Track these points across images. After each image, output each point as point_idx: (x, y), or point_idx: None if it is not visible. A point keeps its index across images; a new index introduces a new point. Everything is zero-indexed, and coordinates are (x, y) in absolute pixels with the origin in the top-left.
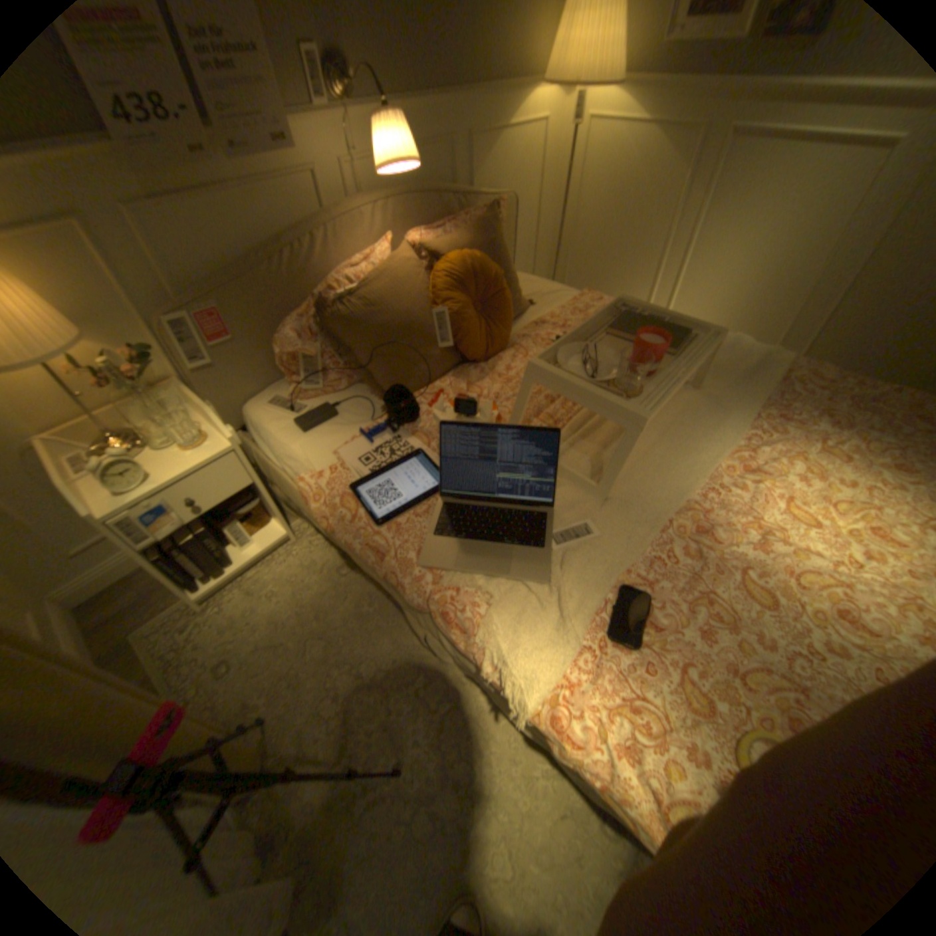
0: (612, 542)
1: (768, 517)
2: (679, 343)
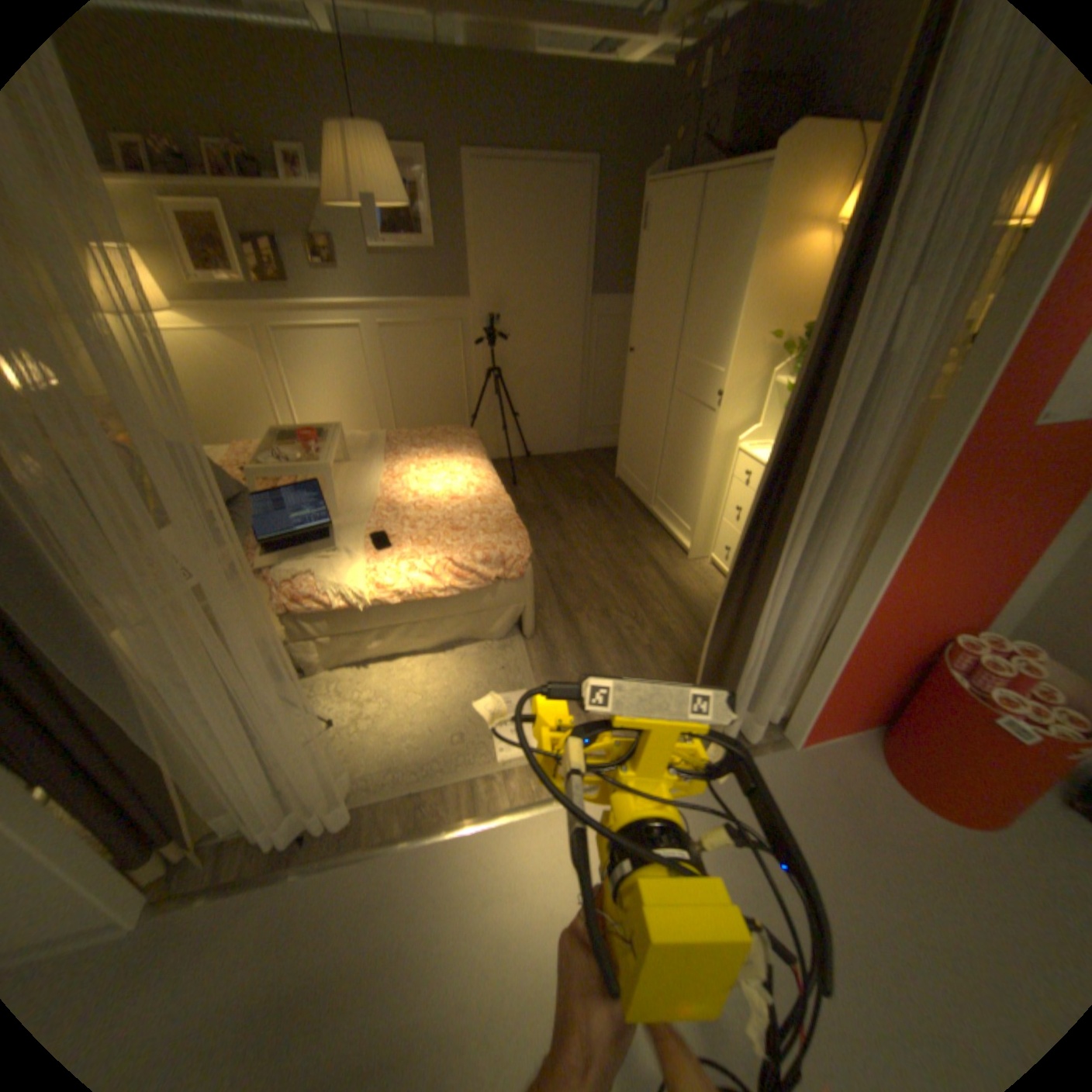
0: (353, 524)
1: (410, 486)
2: (320, 434)
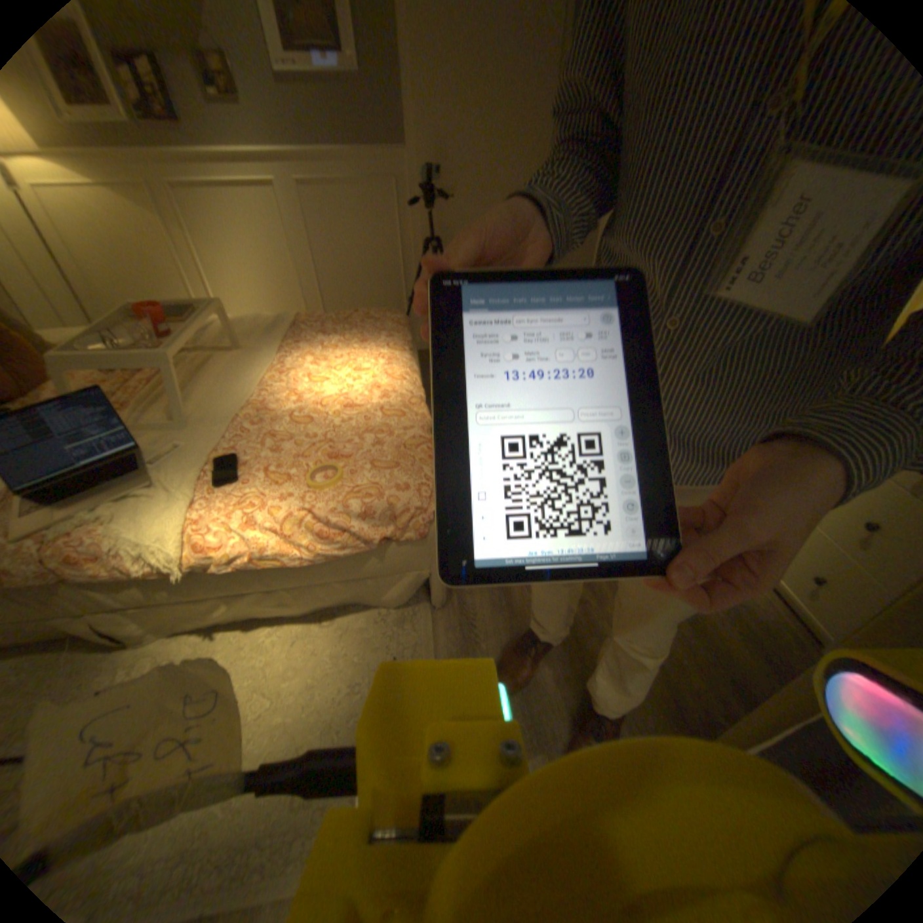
0: (197, 442)
1: (298, 387)
2: (185, 313)
